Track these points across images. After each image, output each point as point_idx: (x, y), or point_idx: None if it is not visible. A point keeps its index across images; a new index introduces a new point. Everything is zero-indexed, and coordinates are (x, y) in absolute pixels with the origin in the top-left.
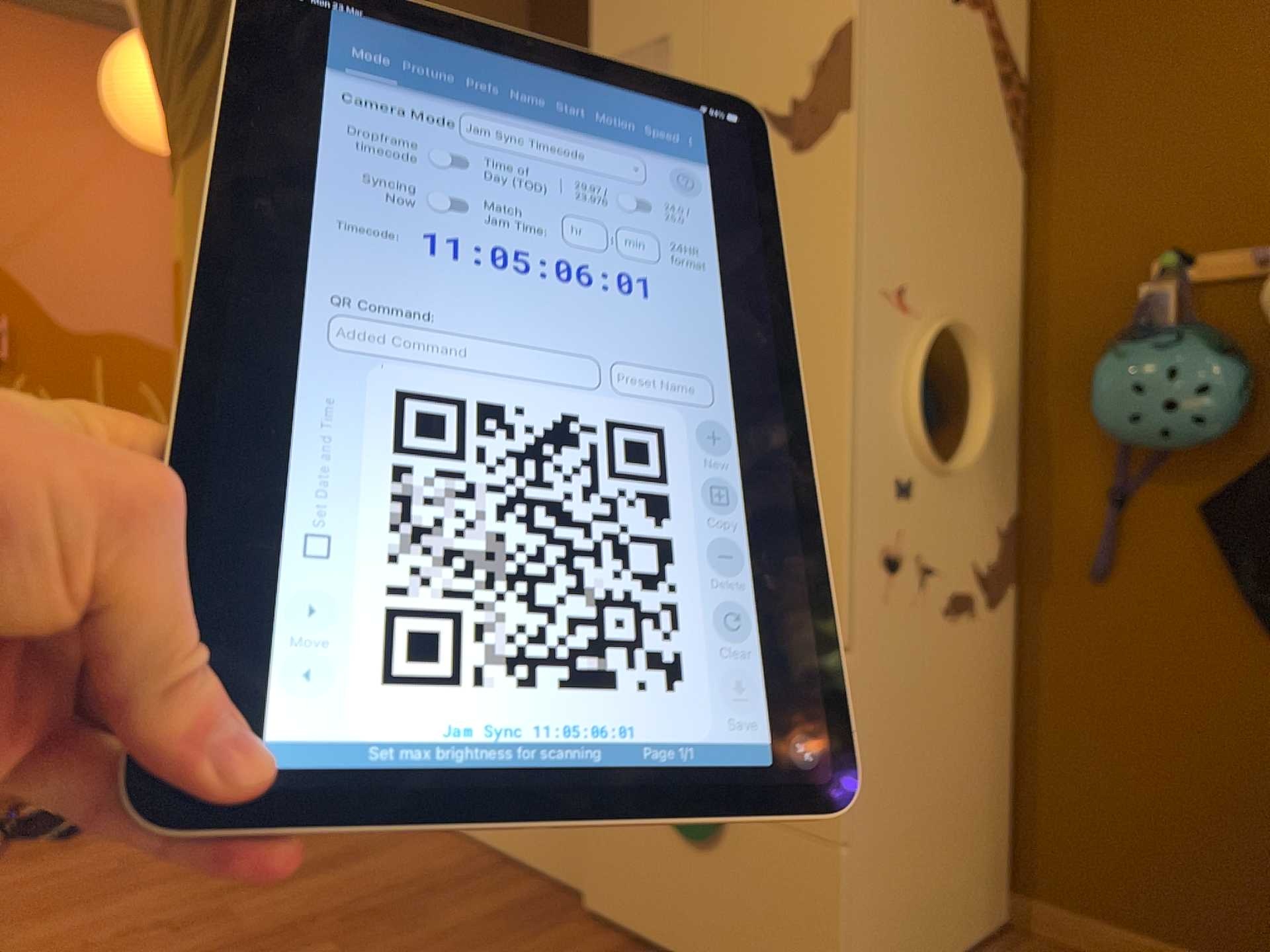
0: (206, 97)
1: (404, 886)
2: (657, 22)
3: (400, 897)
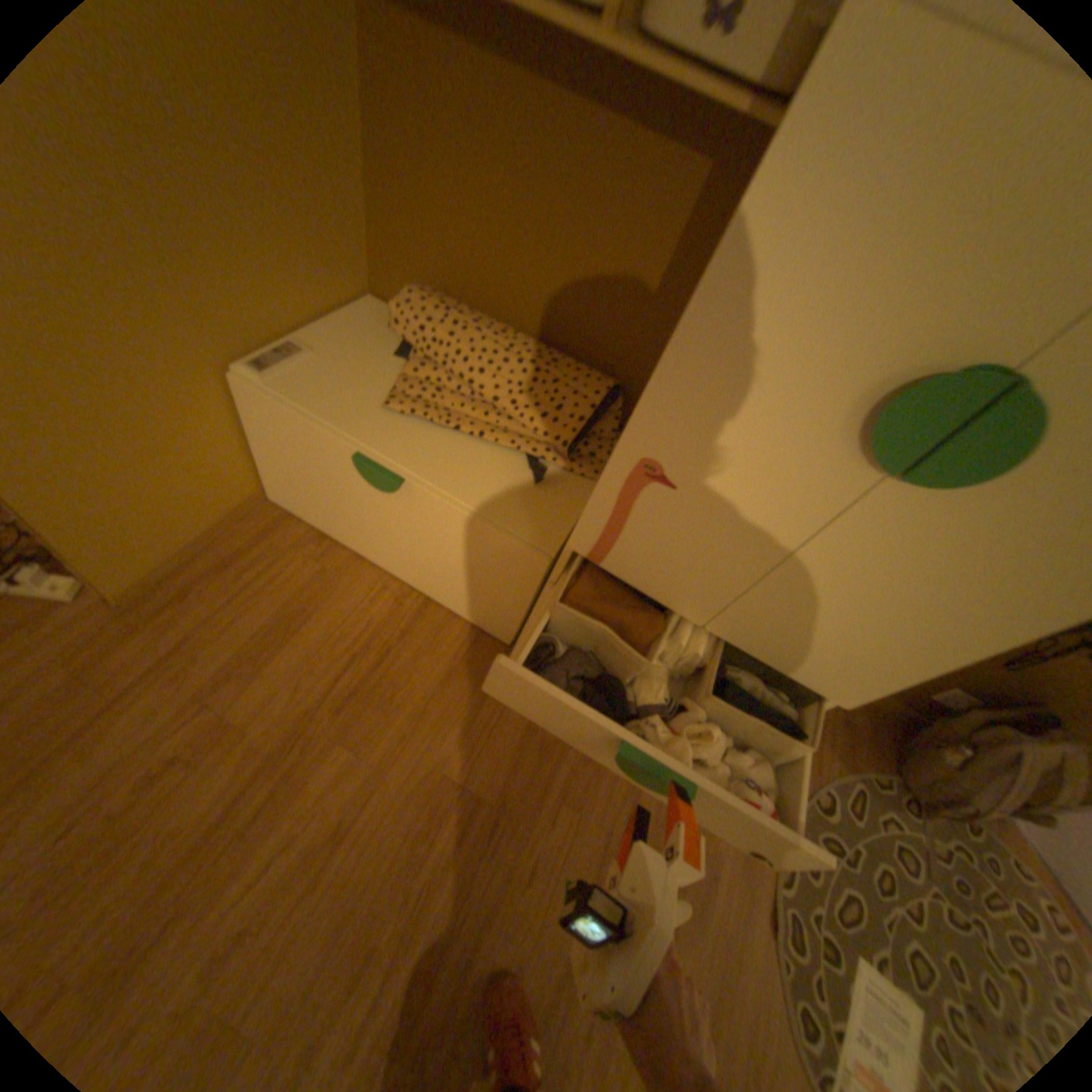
0: None
1: (364, 647)
2: None
3: (368, 664)
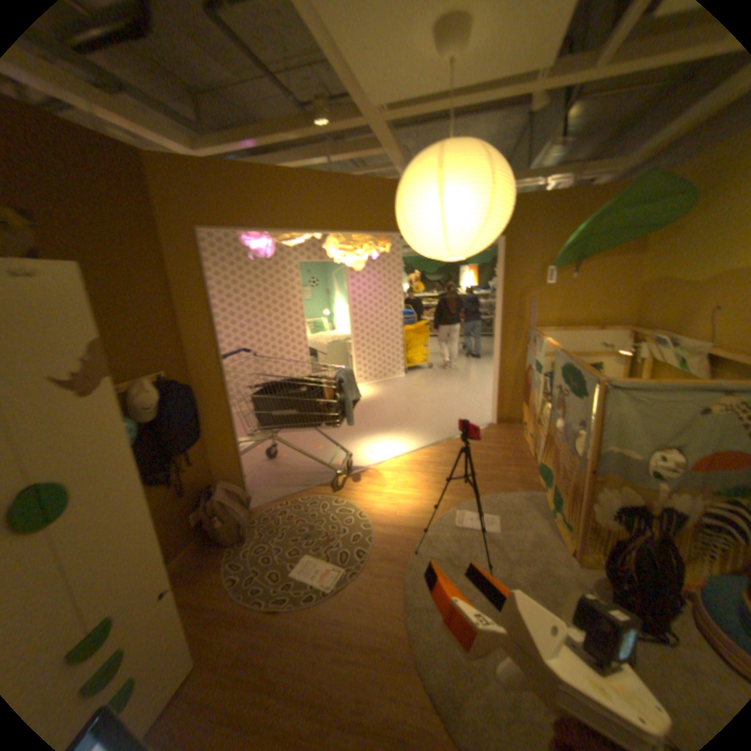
0: None
1: None
2: None
3: None
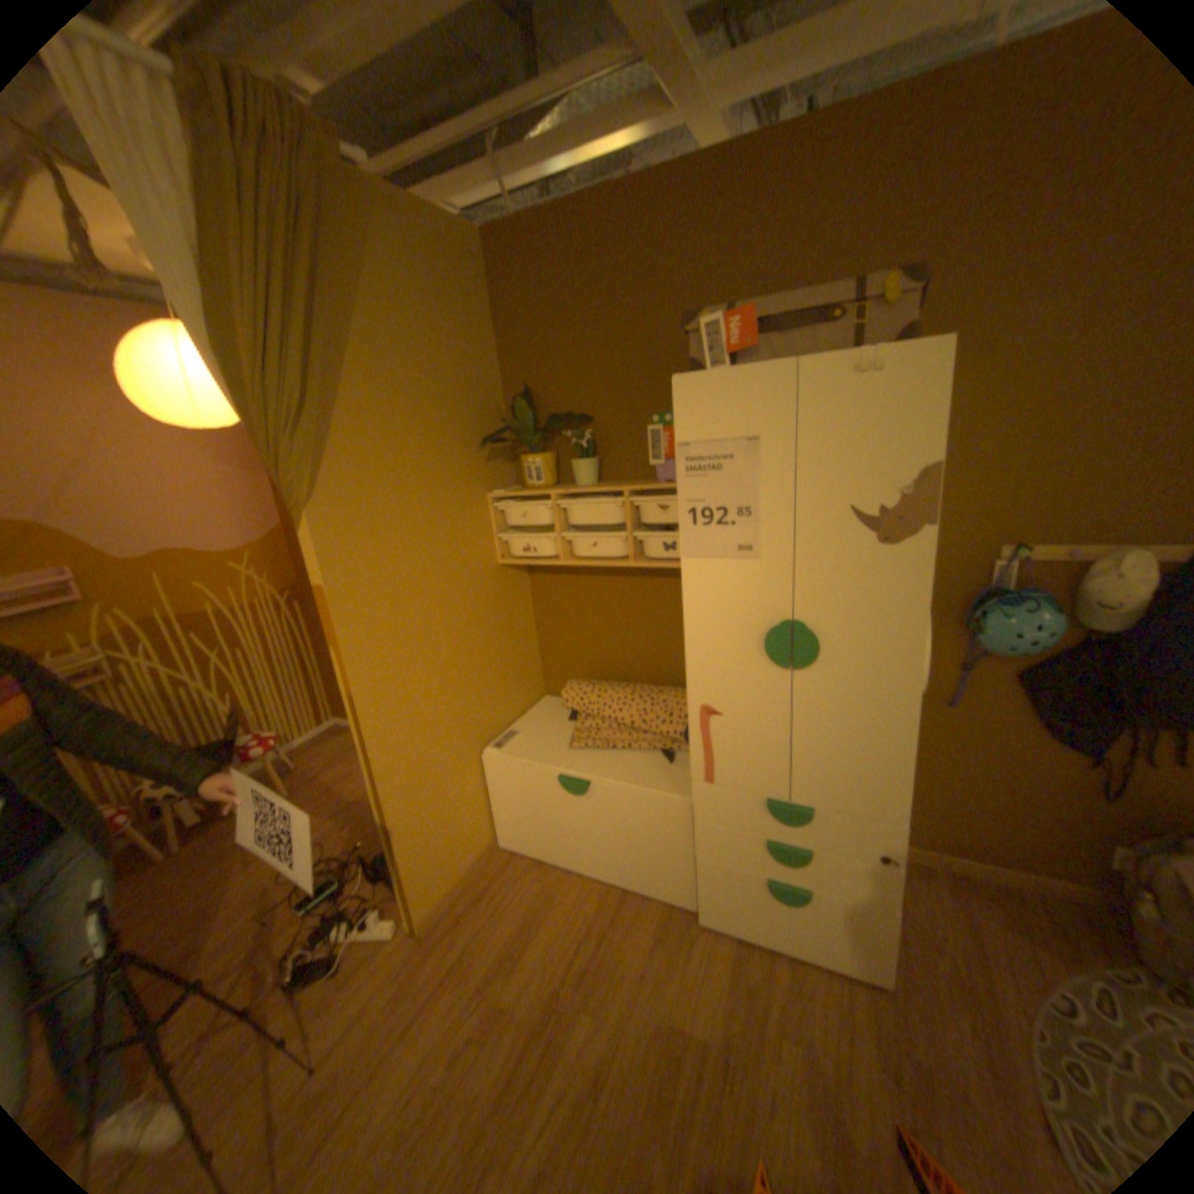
0: (311, 452)
1: (585, 938)
2: (745, 424)
3: (590, 949)
